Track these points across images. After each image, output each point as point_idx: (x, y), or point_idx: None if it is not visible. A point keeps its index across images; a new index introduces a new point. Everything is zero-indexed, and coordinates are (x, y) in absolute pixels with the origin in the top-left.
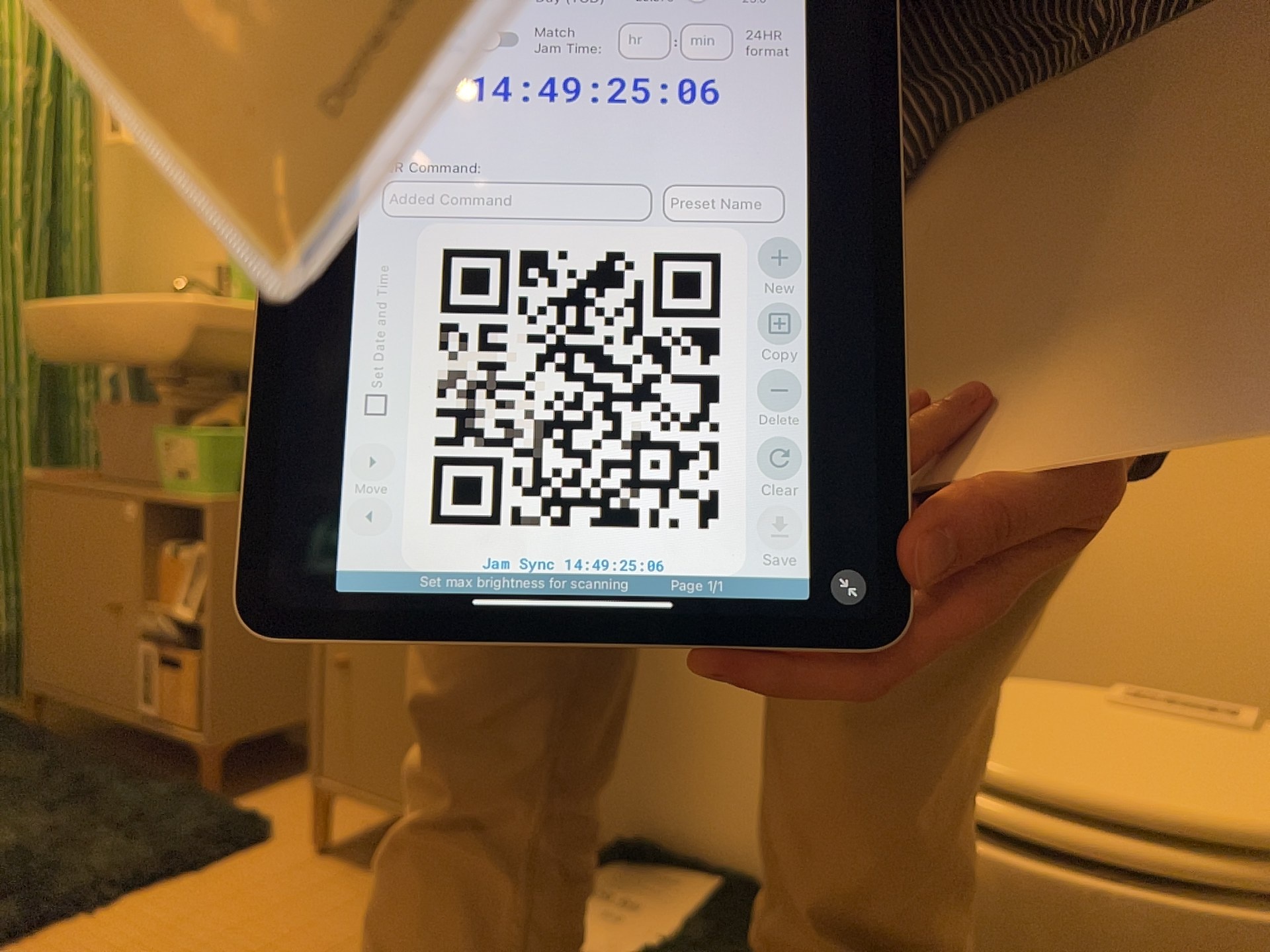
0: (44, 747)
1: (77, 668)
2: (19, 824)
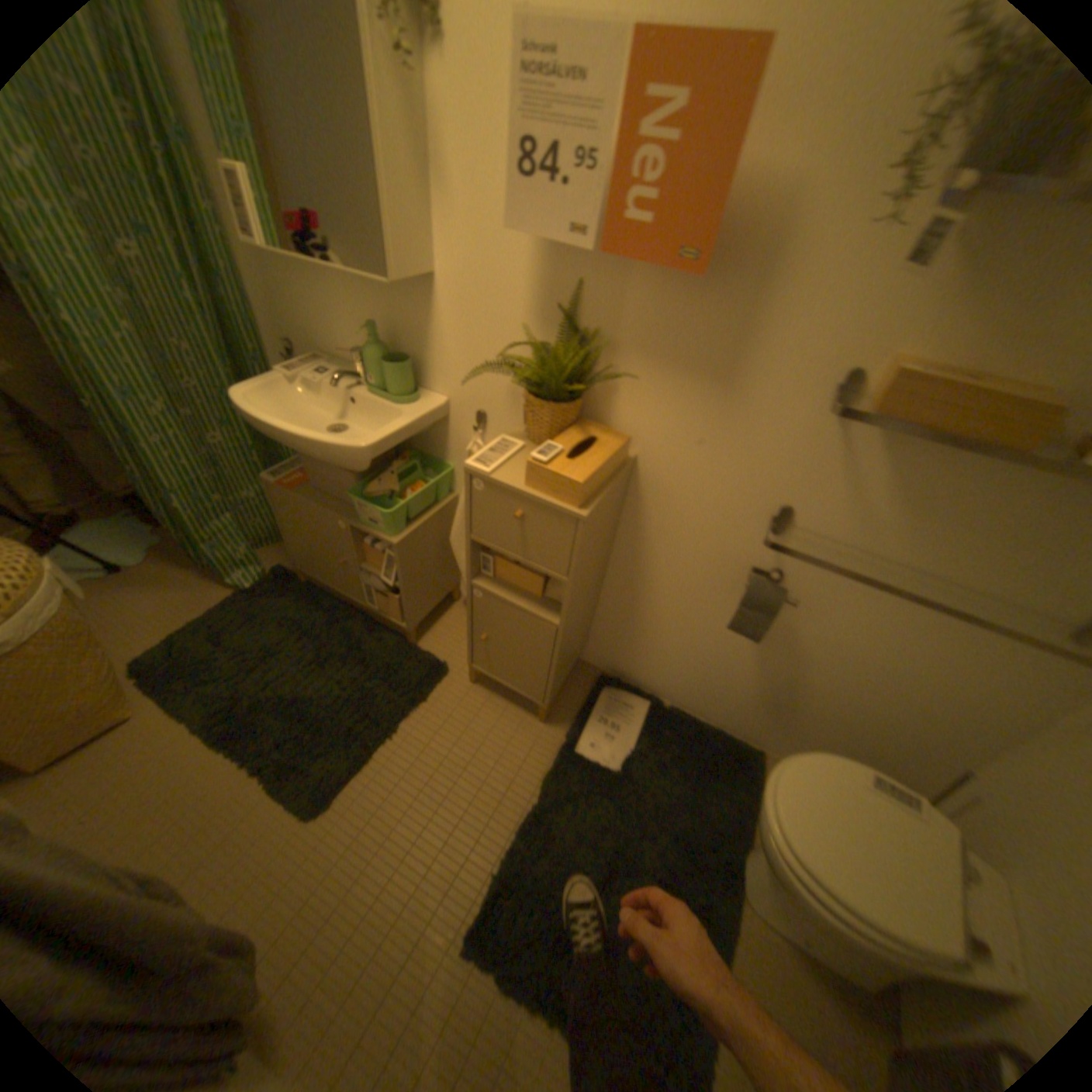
0: (320, 603)
1: (327, 575)
2: (337, 675)
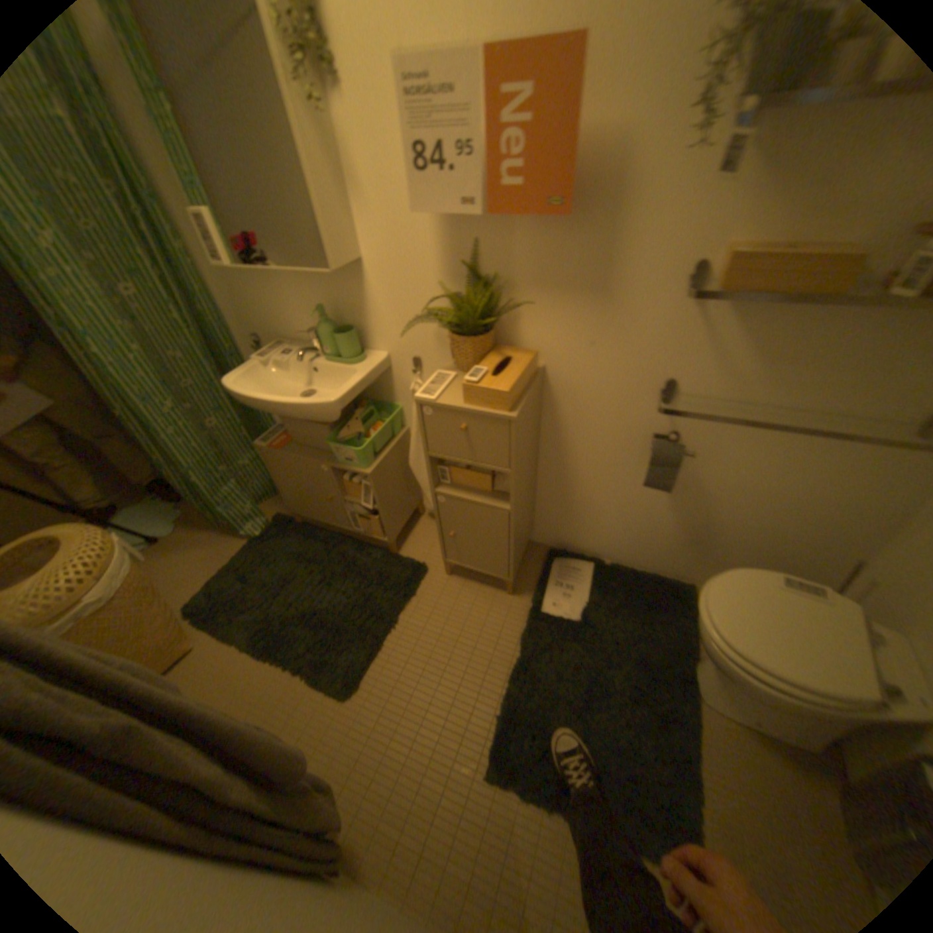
0: (315, 536)
1: (317, 513)
2: (341, 588)
